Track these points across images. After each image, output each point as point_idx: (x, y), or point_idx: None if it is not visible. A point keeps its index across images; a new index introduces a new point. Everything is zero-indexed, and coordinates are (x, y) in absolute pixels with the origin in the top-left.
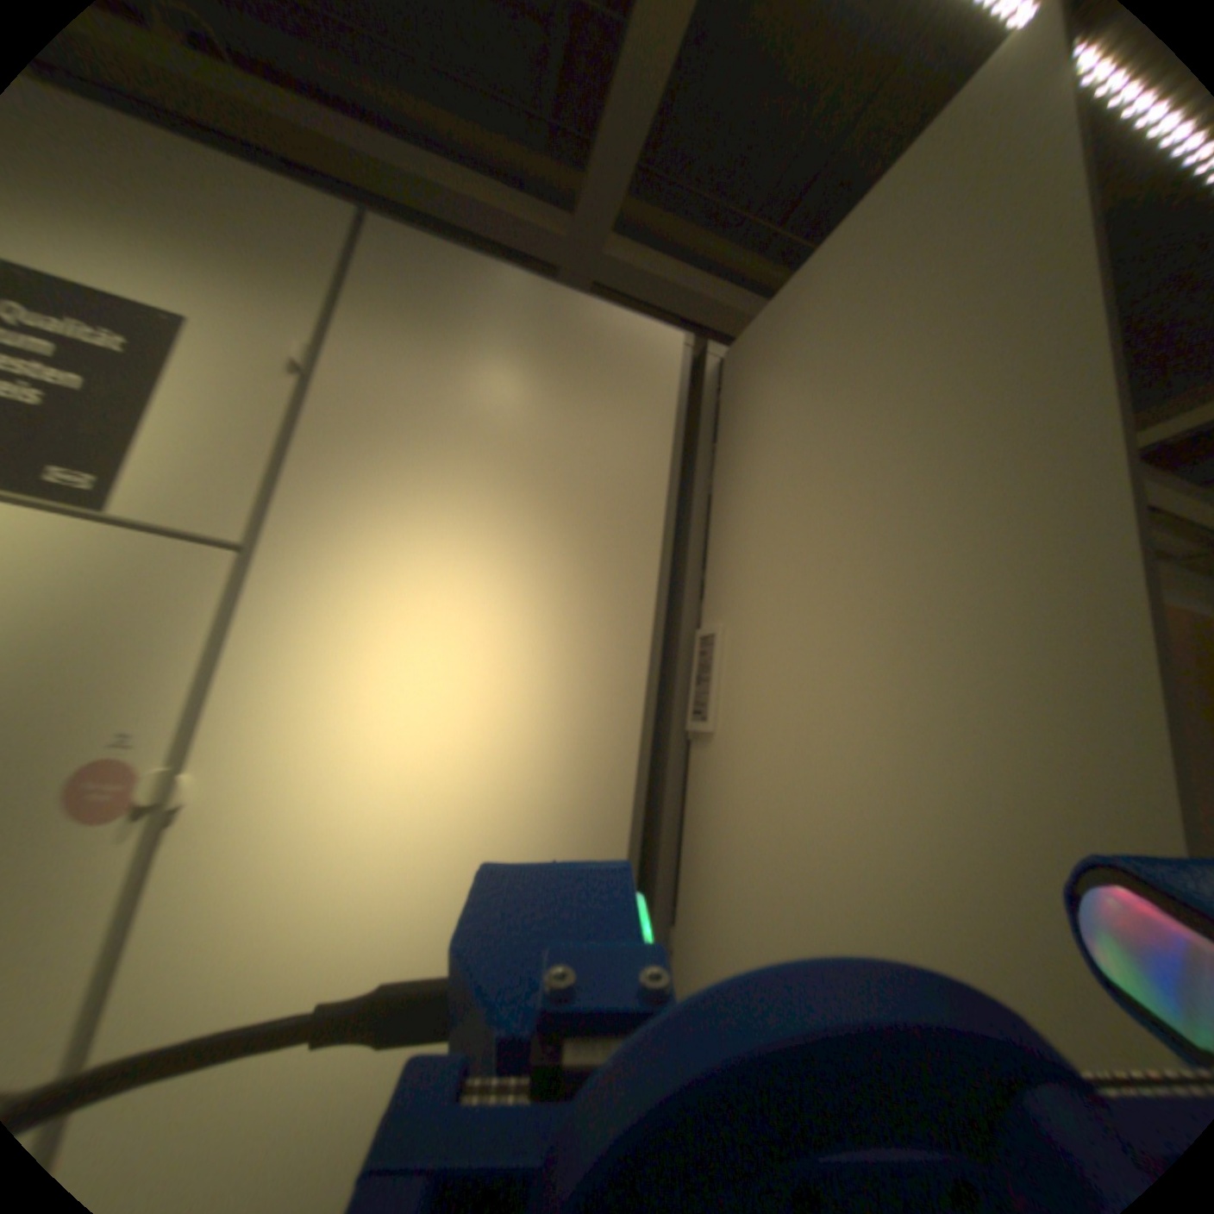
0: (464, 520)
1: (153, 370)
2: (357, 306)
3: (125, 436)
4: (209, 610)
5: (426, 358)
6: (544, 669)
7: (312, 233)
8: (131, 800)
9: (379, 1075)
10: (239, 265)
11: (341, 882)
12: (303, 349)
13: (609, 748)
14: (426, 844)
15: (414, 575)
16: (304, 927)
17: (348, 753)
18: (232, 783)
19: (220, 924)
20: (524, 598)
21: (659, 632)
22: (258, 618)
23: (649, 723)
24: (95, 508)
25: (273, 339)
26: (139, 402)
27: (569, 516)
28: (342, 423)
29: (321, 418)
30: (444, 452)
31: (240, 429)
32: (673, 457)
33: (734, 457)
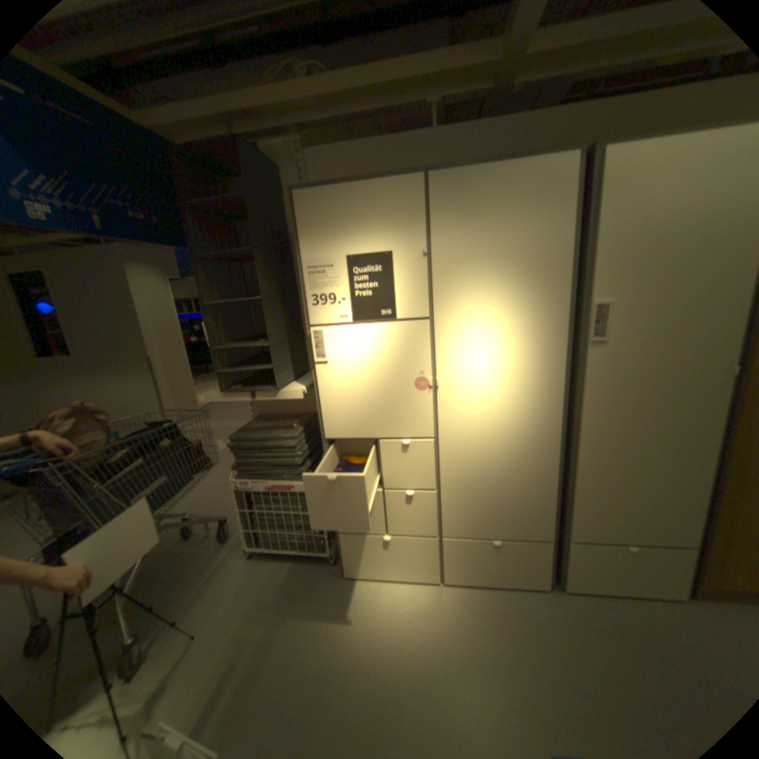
0: (491, 287)
1: (392, 271)
2: (437, 217)
3: (393, 294)
4: (428, 336)
5: (464, 227)
6: (528, 330)
7: (414, 194)
8: (429, 384)
9: (498, 435)
10: (399, 222)
11: (479, 396)
12: (426, 244)
13: (555, 351)
14: (499, 385)
15: (479, 311)
16: (473, 406)
17: (473, 366)
18: (448, 377)
19: (455, 406)
20: (517, 308)
21: (573, 303)
22: (440, 335)
23: (571, 338)
24: (395, 316)
25: (416, 245)
26: (392, 283)
27: (530, 271)
28: (445, 266)
29: (438, 267)
30: (479, 263)
31: (418, 281)
32: (578, 216)
33: (611, 211)
